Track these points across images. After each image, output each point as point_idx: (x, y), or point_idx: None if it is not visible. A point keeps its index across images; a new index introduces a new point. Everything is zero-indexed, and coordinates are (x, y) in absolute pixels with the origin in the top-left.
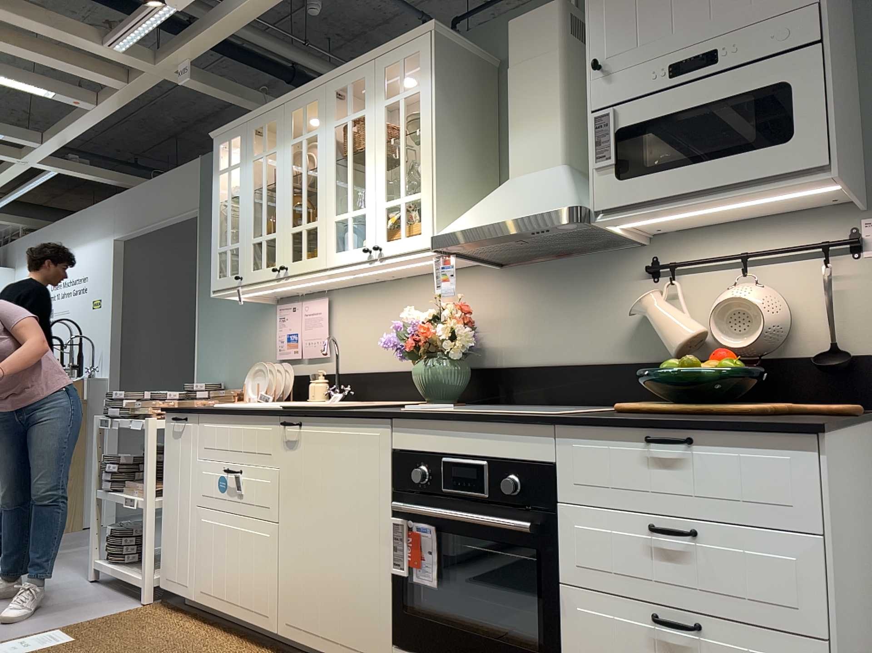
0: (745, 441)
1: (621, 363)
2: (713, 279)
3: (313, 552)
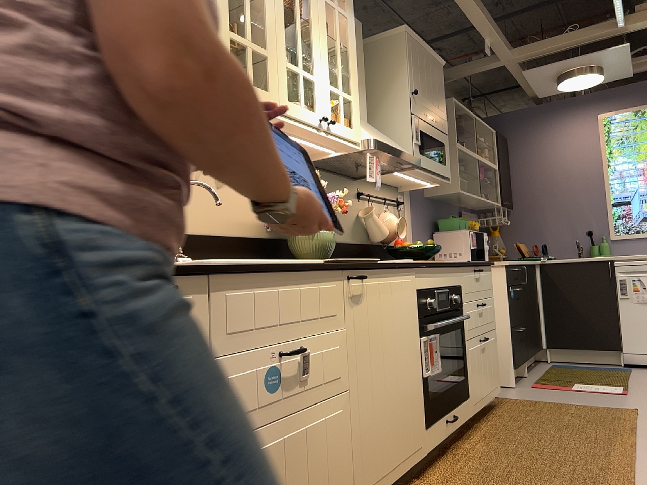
0: (485, 269)
1: (353, 243)
2: (374, 206)
3: (381, 397)
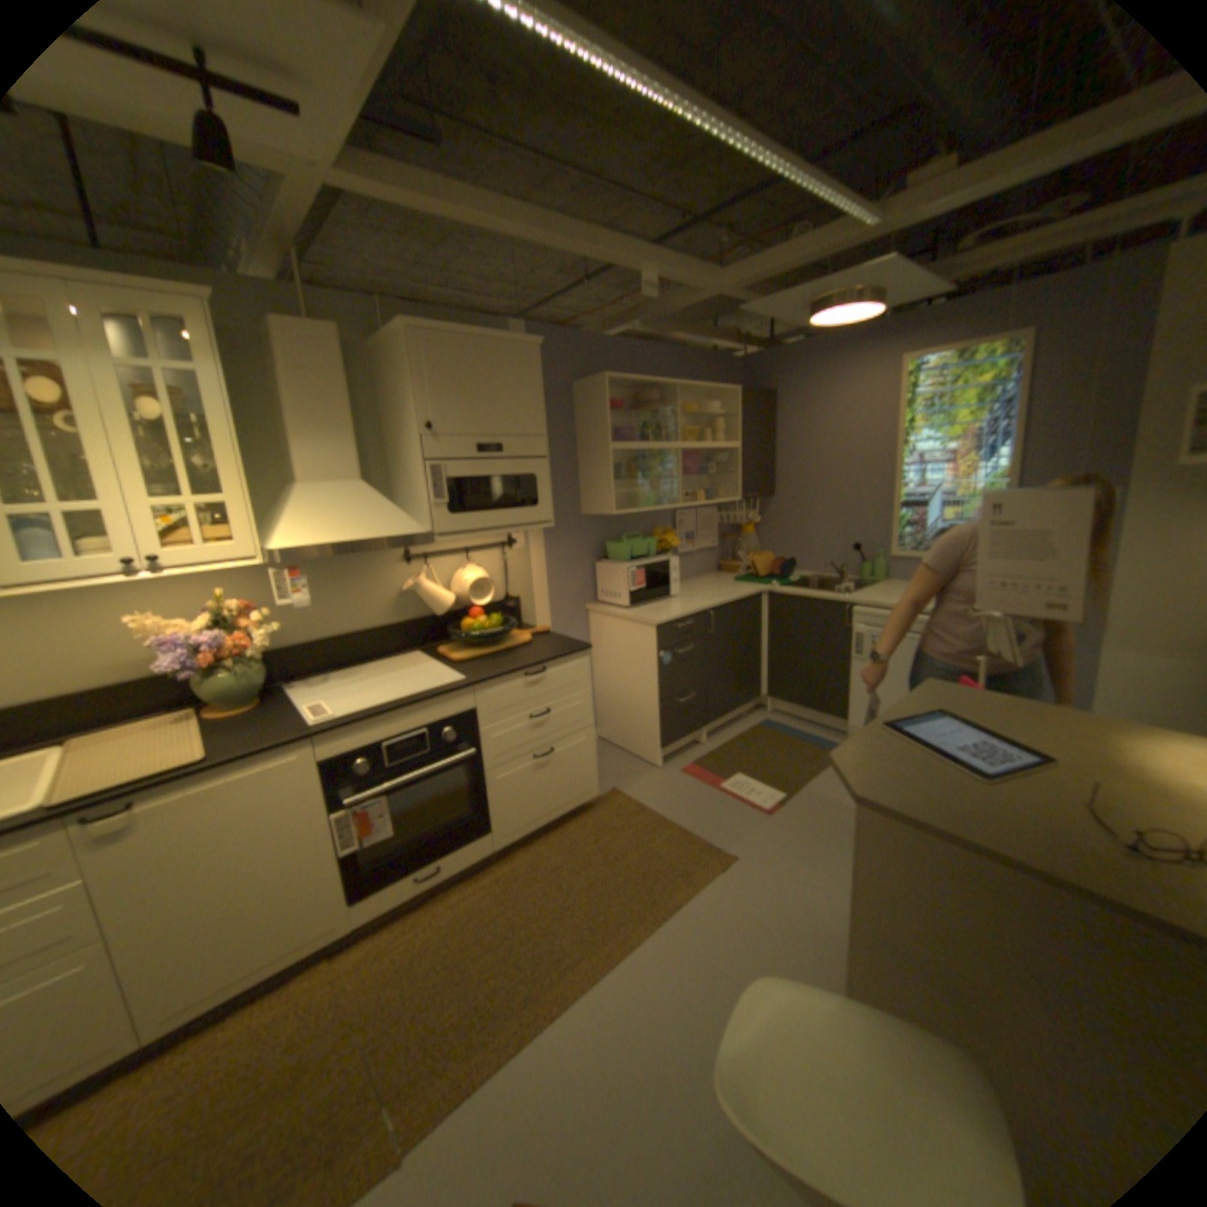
0: (565, 661)
1: (391, 625)
2: (447, 563)
3: (204, 918)
